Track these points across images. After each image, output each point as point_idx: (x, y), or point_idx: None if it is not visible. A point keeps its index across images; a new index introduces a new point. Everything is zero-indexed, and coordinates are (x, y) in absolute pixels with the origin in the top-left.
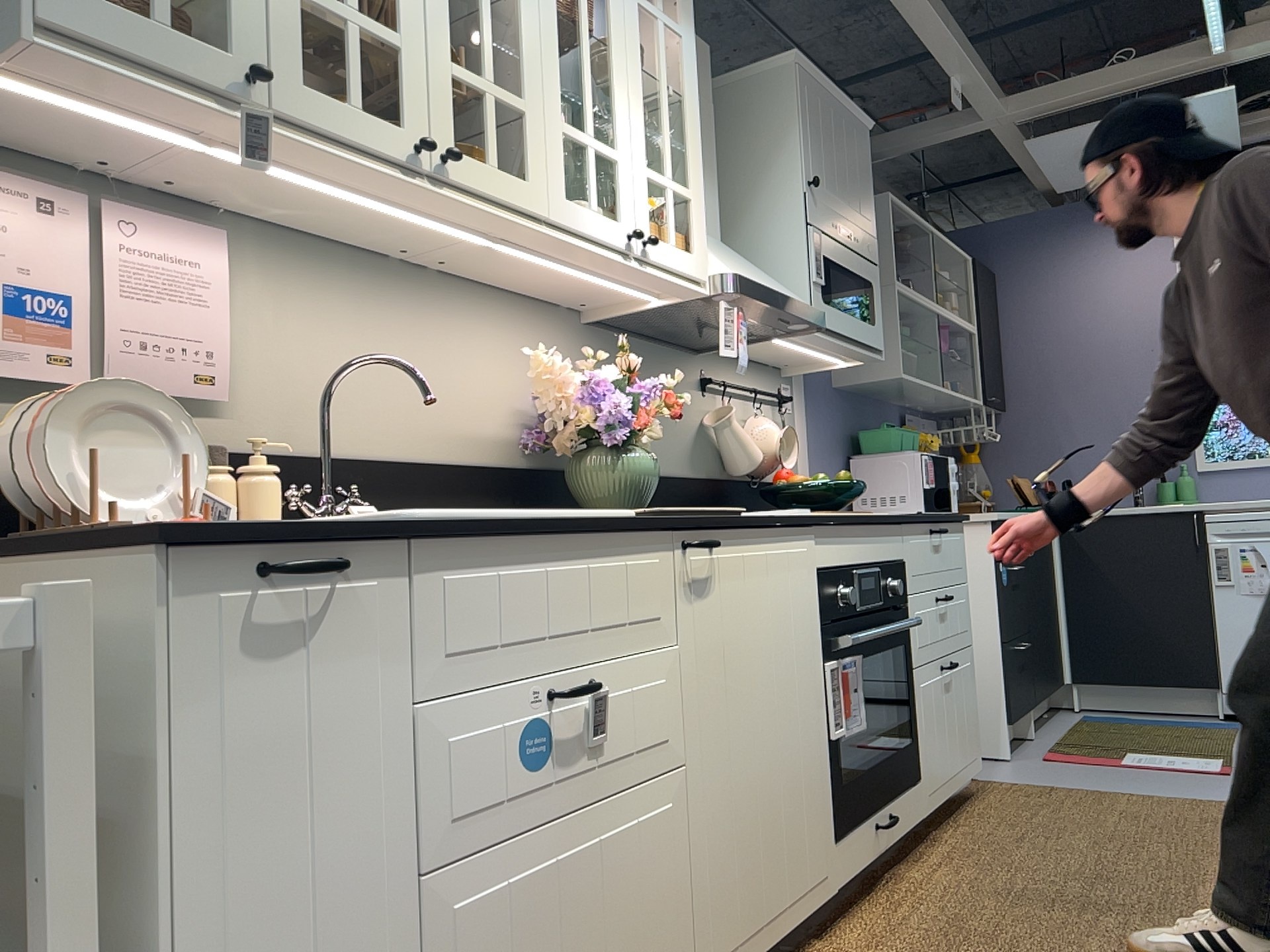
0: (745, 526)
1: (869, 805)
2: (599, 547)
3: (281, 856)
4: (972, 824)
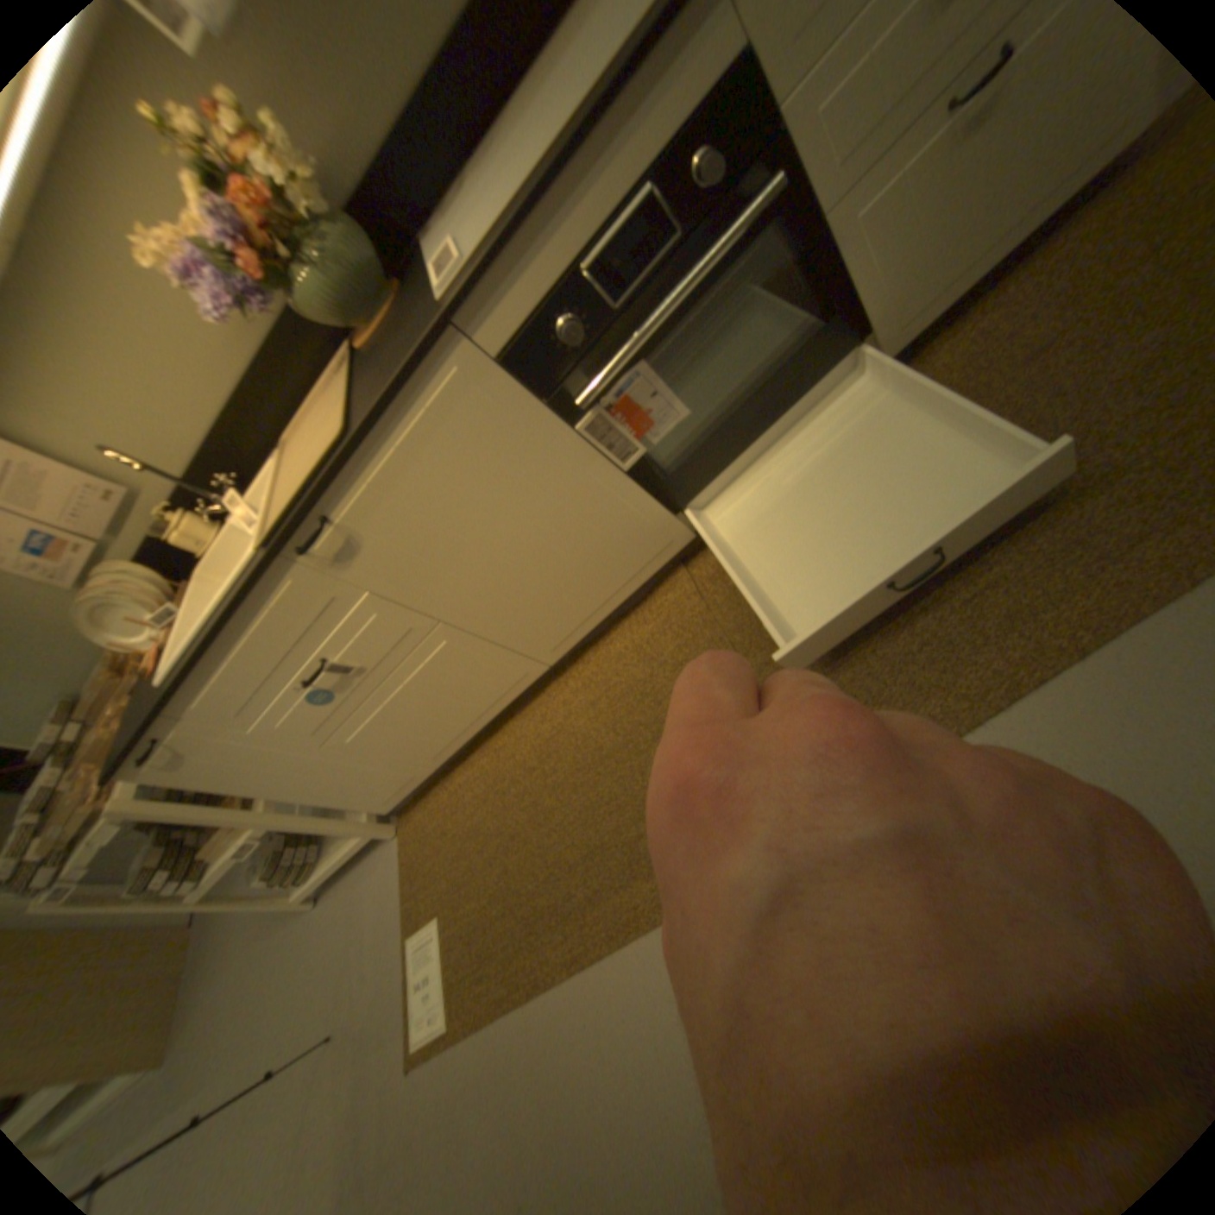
0: (339, 472)
1: (734, 450)
2: (244, 621)
3: (265, 774)
4: (1011, 305)
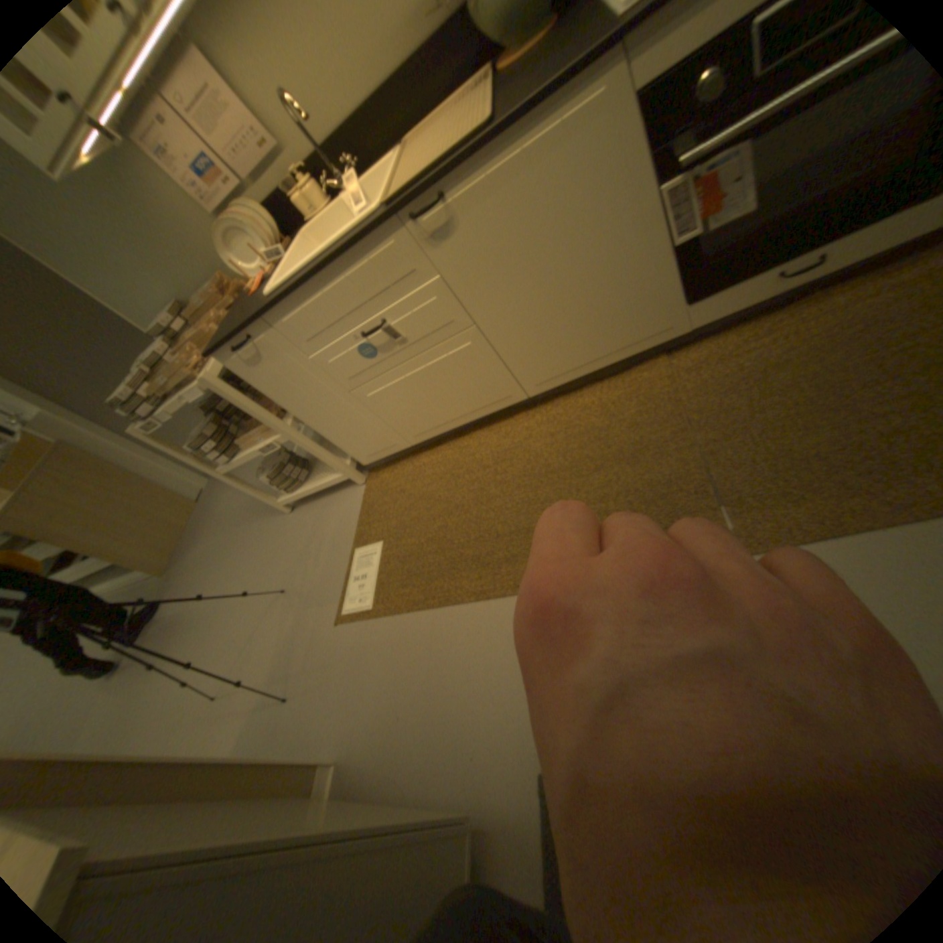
0: (473, 152)
1: (767, 262)
2: (348, 261)
3: (306, 396)
4: None
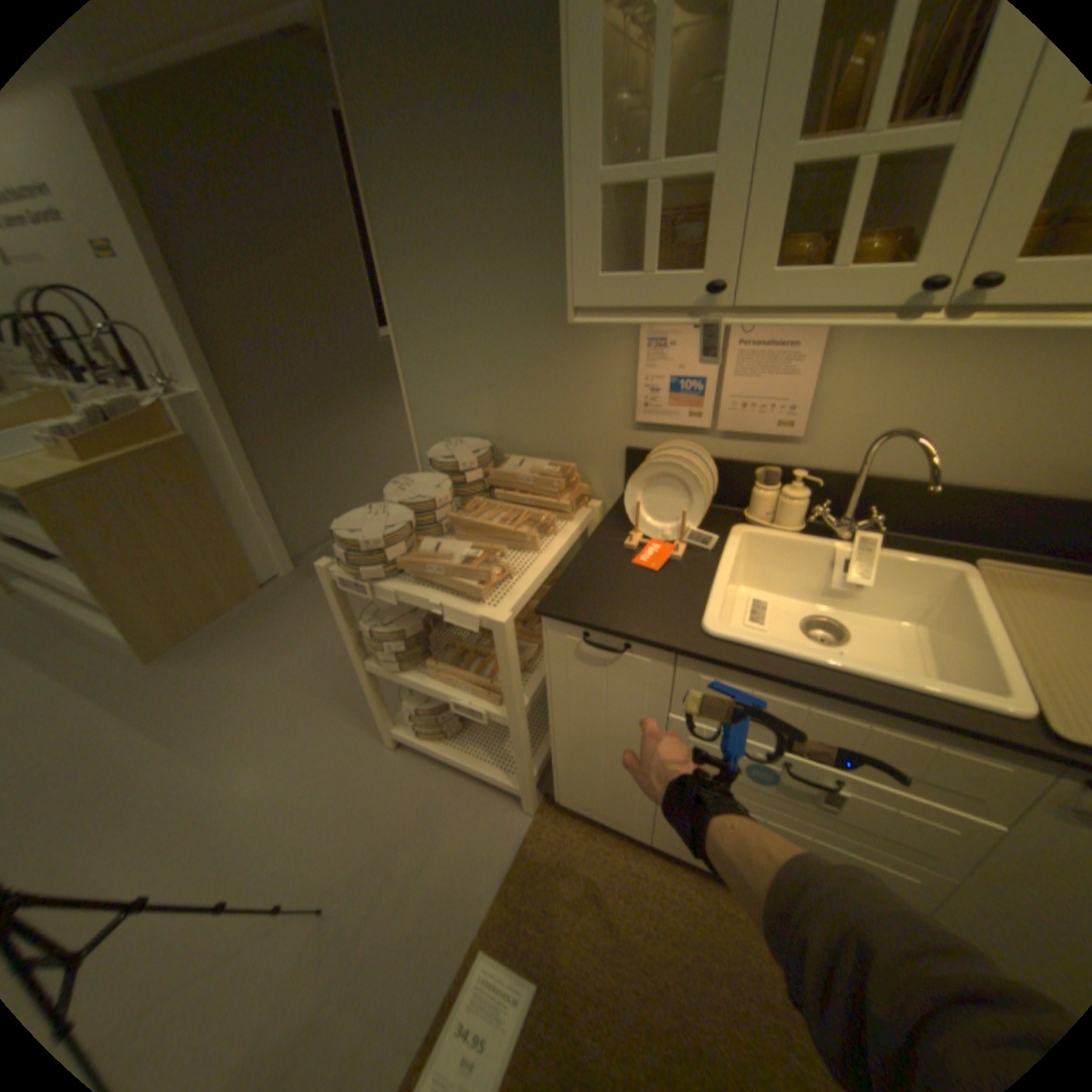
0: None
1: None
2: (902, 726)
3: (595, 723)
4: None
